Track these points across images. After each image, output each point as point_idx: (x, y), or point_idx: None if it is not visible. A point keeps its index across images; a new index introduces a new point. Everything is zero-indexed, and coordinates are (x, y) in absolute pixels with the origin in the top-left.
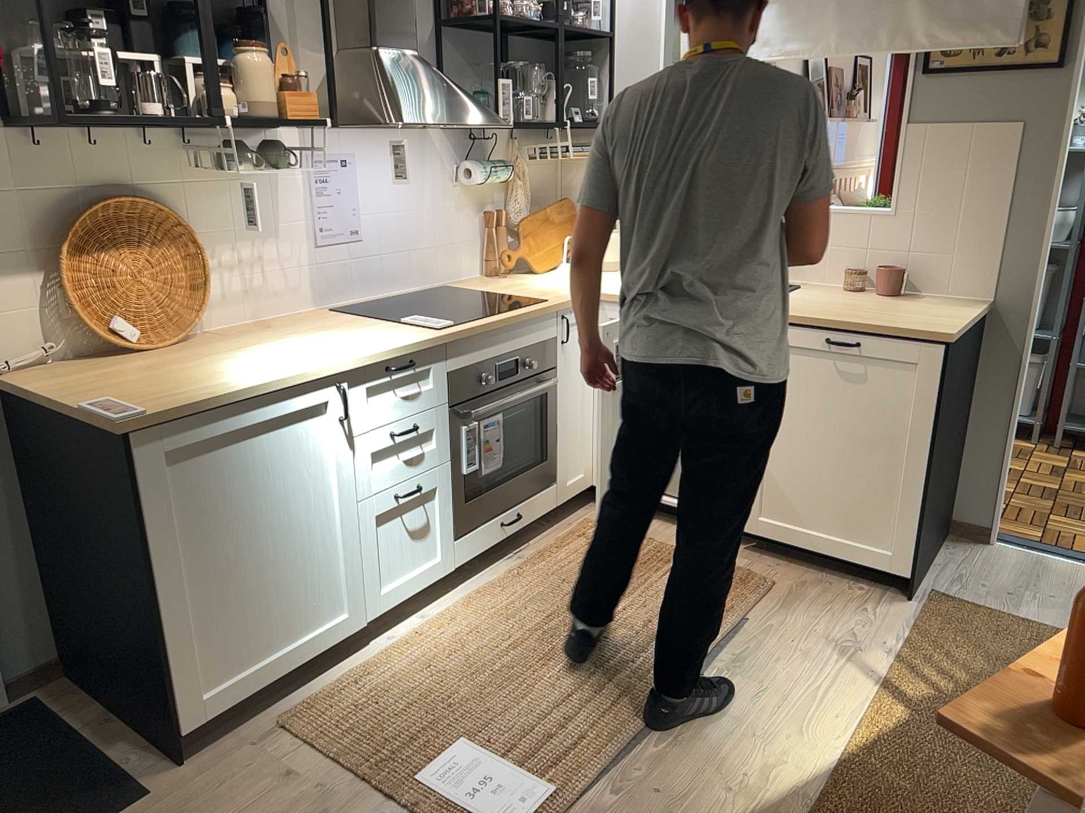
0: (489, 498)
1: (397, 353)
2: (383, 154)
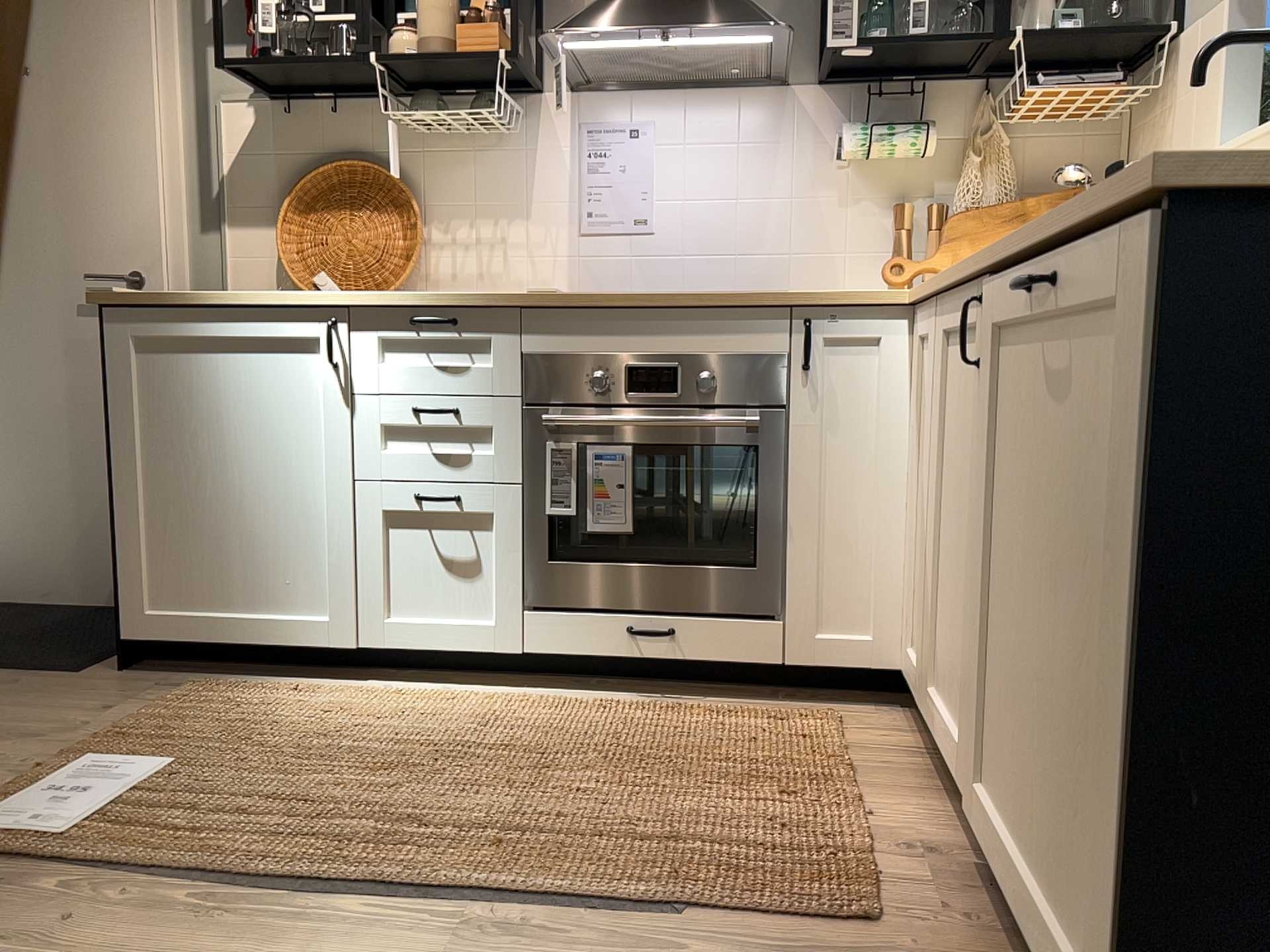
0: (602, 573)
1: (422, 300)
2: (697, 120)
